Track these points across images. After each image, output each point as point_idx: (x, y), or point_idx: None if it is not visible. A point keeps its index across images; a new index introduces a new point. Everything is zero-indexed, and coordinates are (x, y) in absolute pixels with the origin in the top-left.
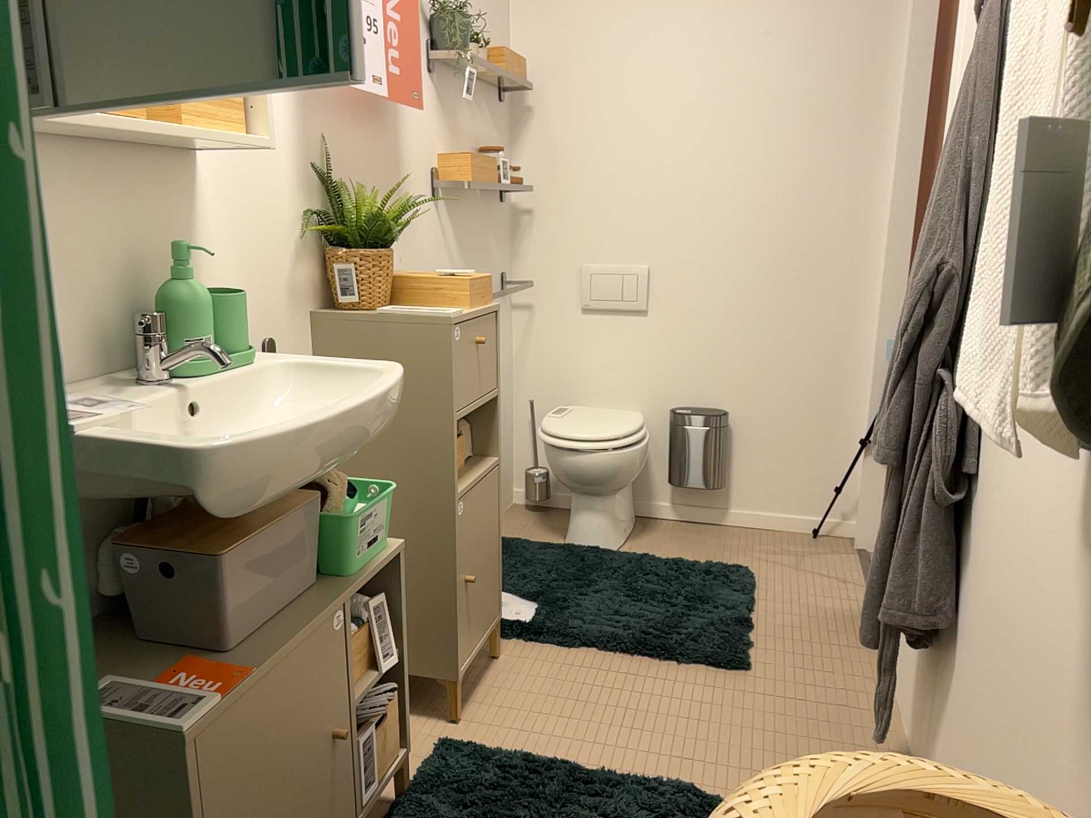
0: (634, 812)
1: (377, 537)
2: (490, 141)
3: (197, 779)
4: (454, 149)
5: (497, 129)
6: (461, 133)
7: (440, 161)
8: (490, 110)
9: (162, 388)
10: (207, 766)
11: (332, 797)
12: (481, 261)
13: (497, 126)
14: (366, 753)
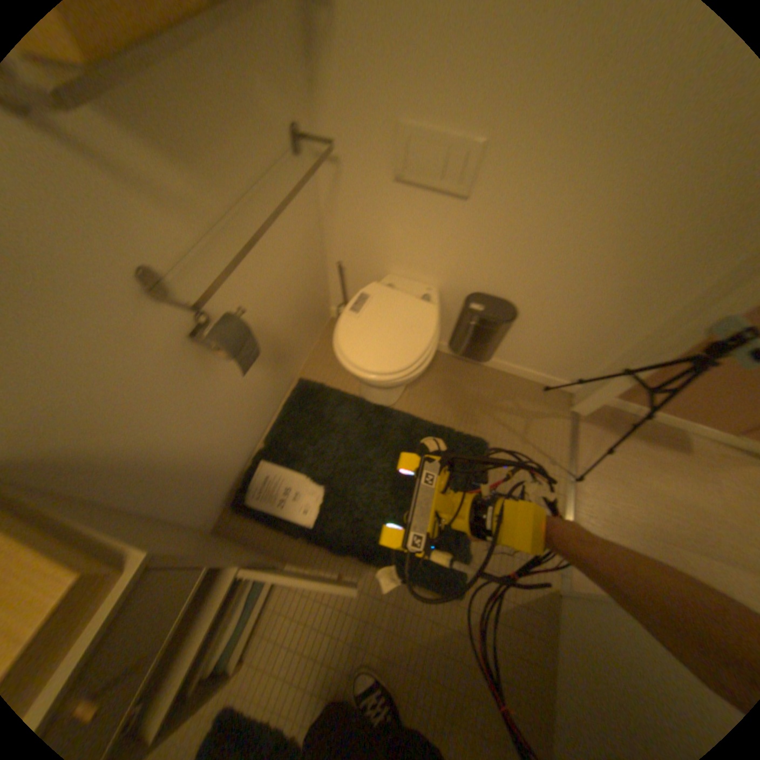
0: None
1: None
2: None
3: None
4: None
5: None
6: None
7: None
8: None
9: None
10: None
11: None
12: (241, 138)
13: None
14: None
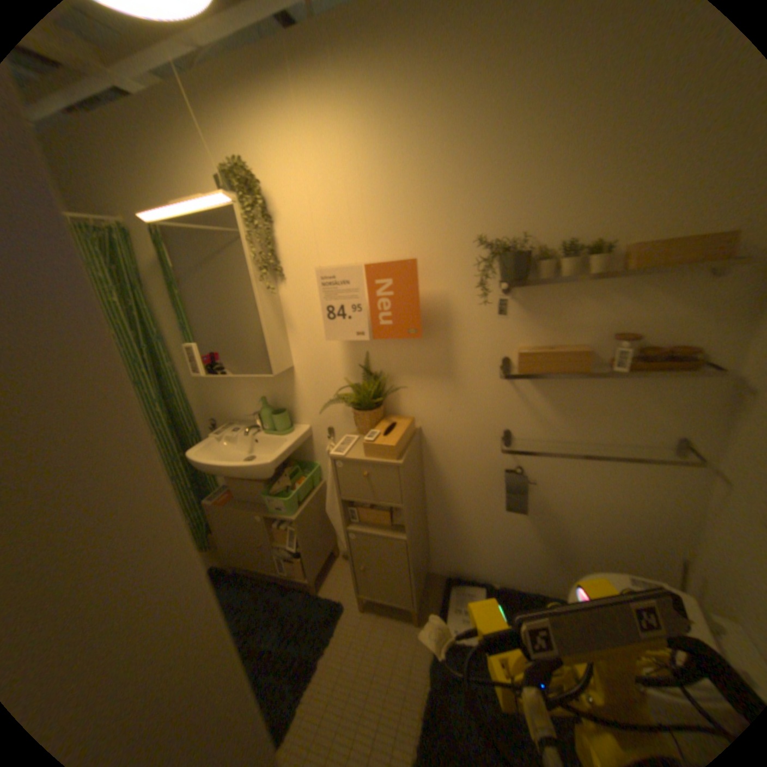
0: (271, 694)
1: (280, 509)
2: (663, 319)
3: (205, 514)
4: (553, 337)
5: (695, 303)
6: (573, 323)
7: (518, 351)
8: (667, 289)
9: (252, 433)
10: (209, 514)
11: (259, 557)
12: (612, 423)
13: (696, 301)
14: (276, 562)
